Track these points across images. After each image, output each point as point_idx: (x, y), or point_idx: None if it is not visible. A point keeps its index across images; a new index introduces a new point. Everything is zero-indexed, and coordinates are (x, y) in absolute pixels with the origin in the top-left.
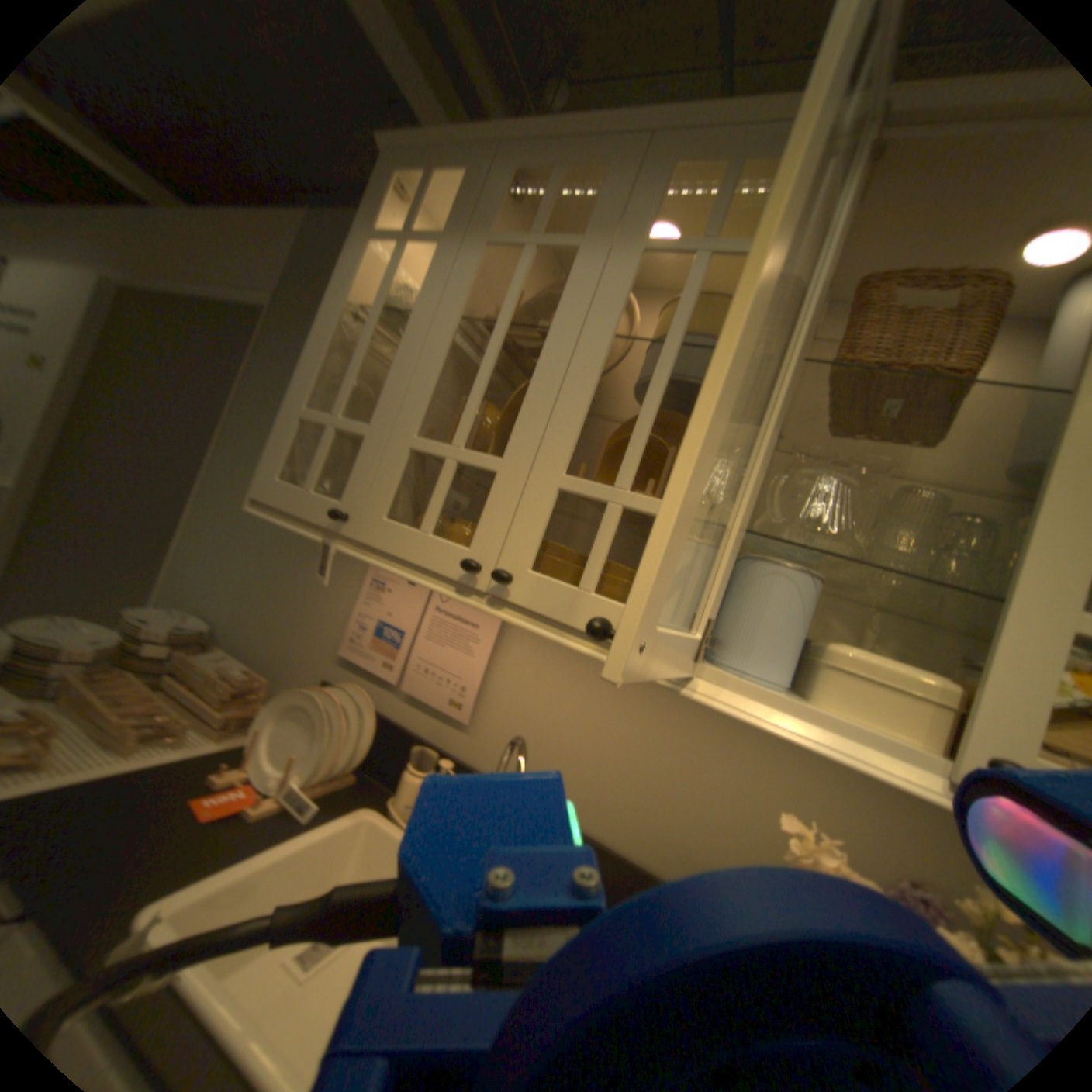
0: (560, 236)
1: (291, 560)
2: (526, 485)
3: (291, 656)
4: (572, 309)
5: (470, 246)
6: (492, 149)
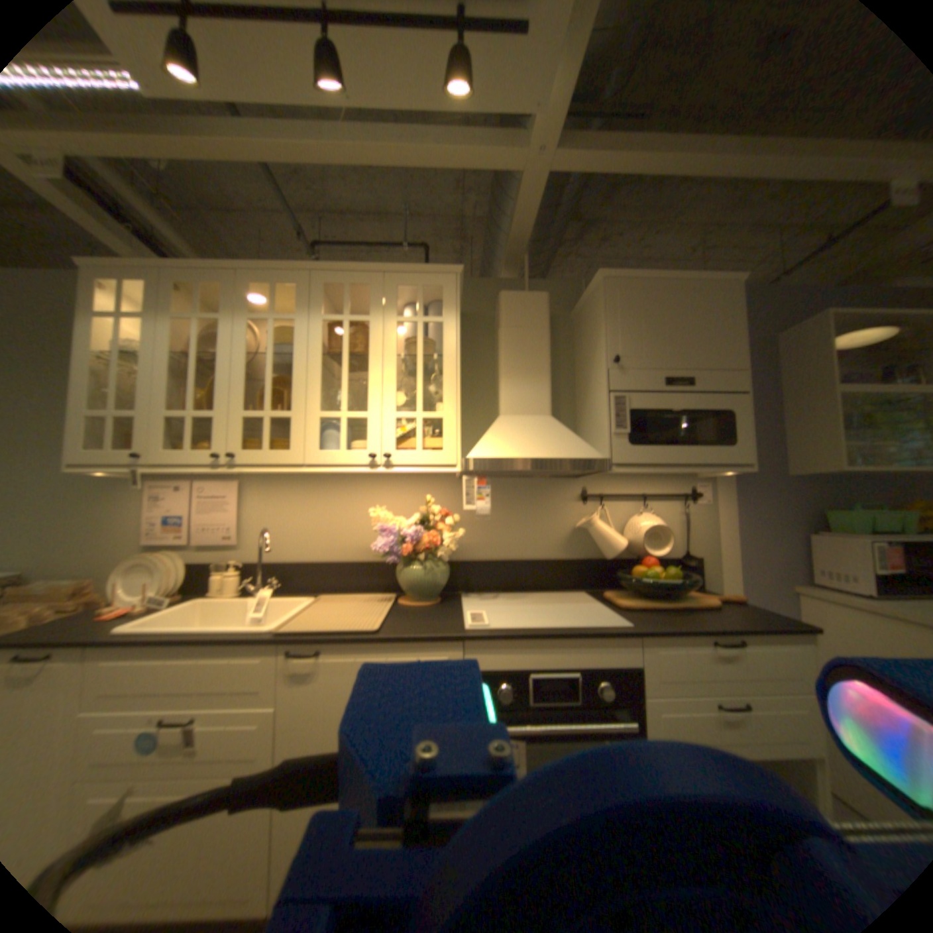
0: (203, 316)
1: (74, 511)
2: (225, 421)
3: (101, 565)
4: (220, 347)
5: (157, 321)
6: (151, 273)
